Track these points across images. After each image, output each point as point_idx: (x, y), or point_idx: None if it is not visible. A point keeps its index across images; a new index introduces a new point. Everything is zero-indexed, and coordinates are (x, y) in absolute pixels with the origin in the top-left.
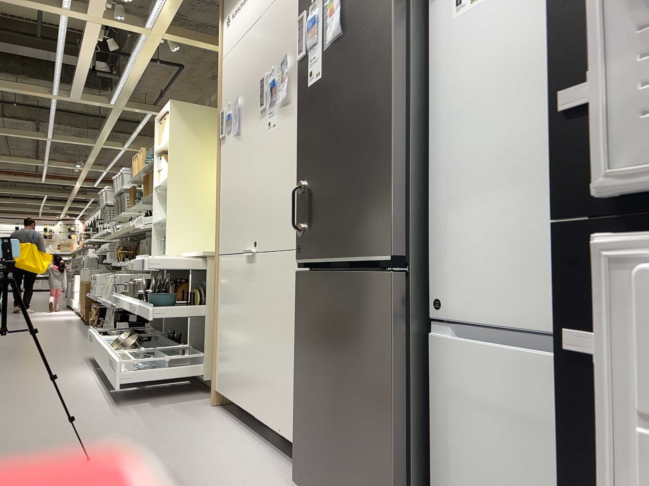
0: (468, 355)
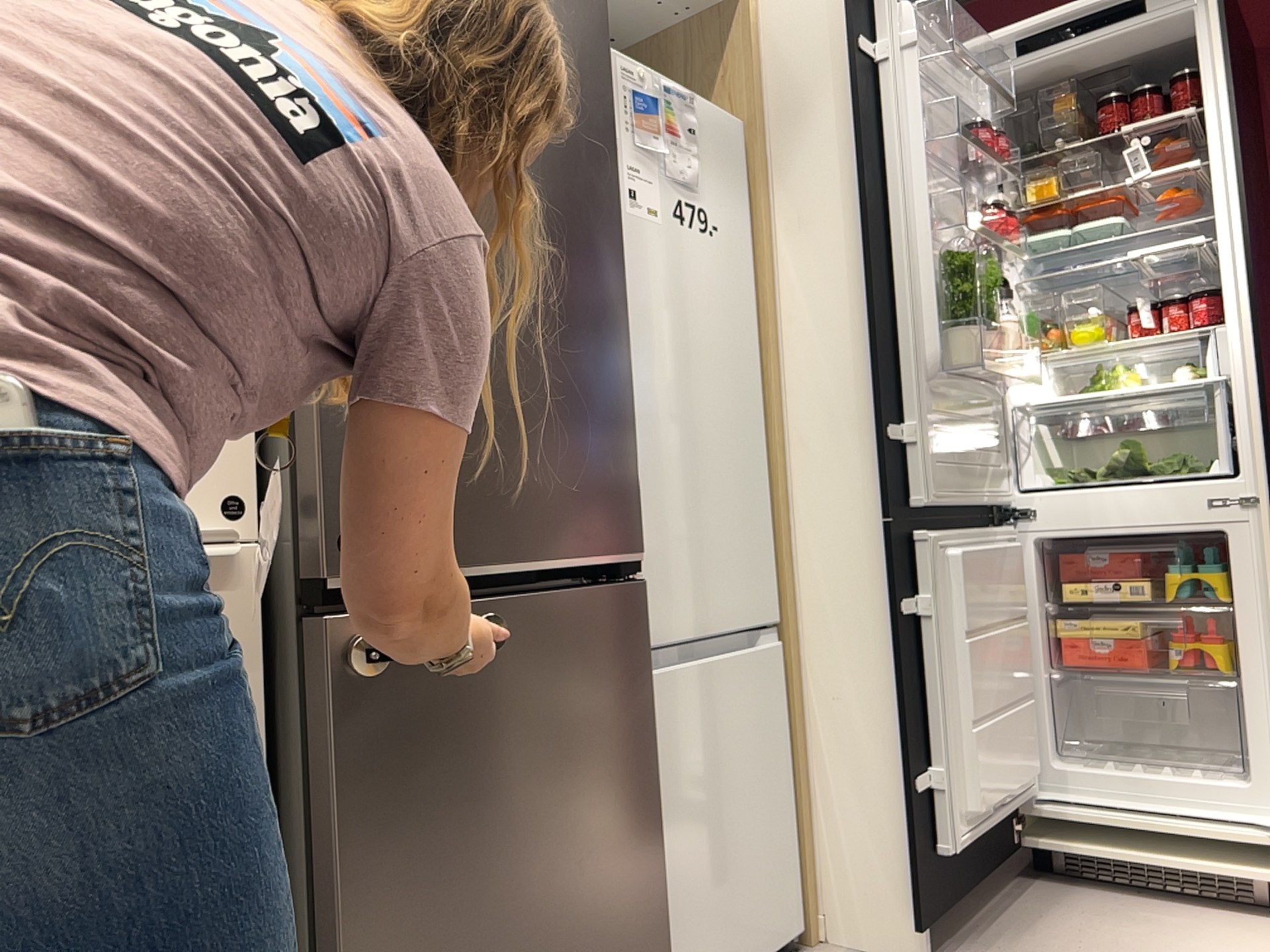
0: (667, 686)
